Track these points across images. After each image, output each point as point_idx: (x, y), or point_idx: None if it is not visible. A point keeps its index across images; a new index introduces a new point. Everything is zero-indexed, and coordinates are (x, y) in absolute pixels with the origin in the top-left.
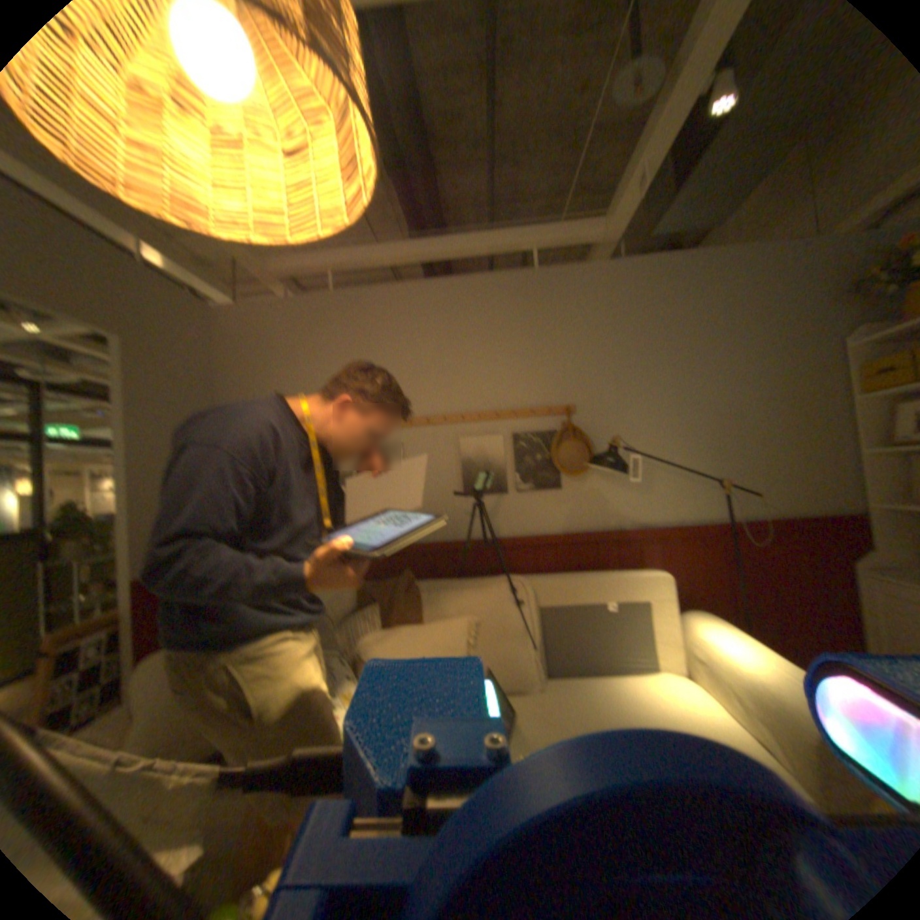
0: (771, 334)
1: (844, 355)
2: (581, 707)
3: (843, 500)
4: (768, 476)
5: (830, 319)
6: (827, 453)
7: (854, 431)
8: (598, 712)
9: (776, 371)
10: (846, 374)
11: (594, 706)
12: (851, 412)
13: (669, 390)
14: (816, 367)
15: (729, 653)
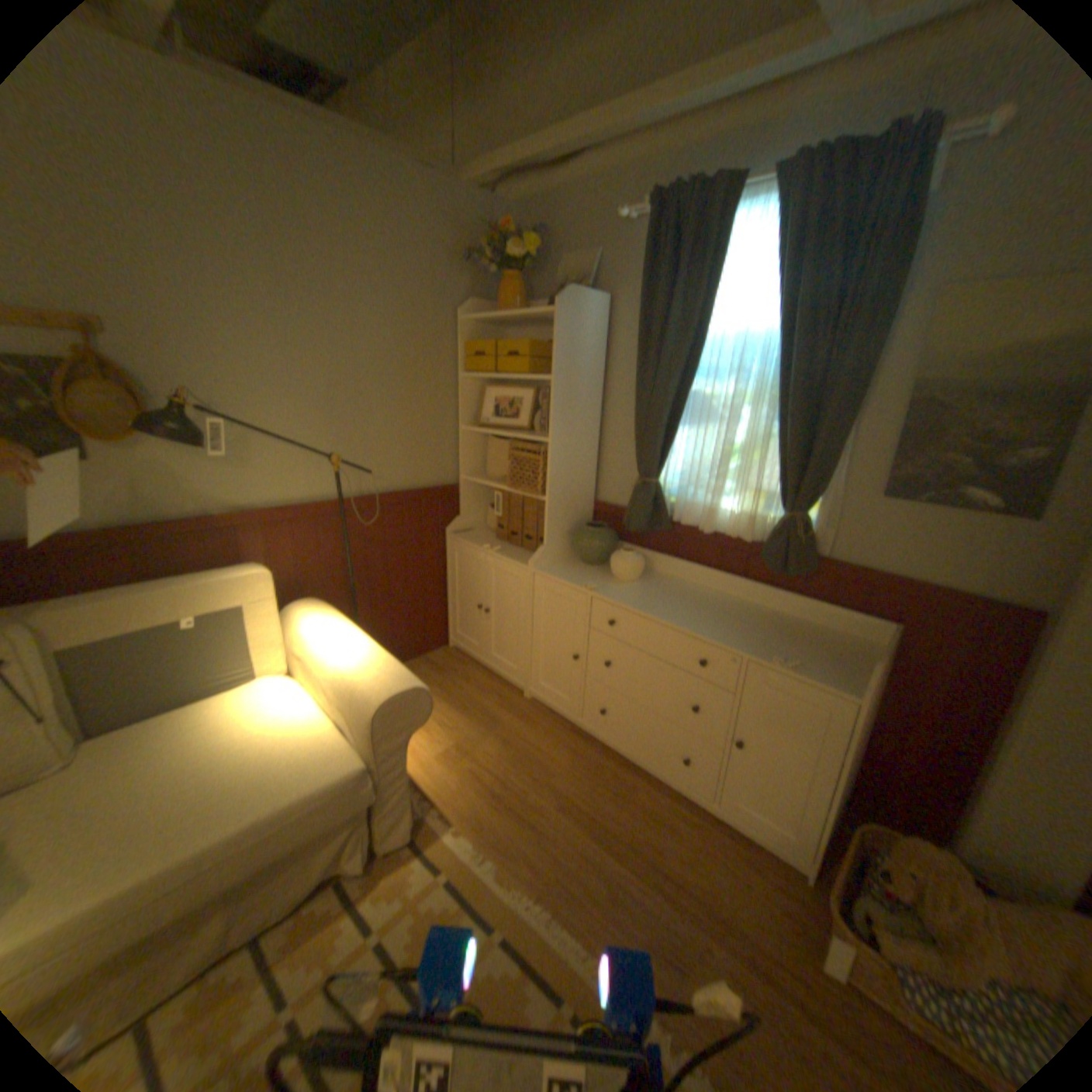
0: (394, 284)
1: (455, 329)
2: (129, 767)
3: (442, 473)
4: (382, 449)
5: (448, 284)
6: (434, 428)
7: (456, 408)
8: (154, 766)
9: (396, 331)
10: (456, 350)
11: (151, 758)
12: (456, 389)
13: (270, 328)
14: (432, 336)
15: (321, 647)
